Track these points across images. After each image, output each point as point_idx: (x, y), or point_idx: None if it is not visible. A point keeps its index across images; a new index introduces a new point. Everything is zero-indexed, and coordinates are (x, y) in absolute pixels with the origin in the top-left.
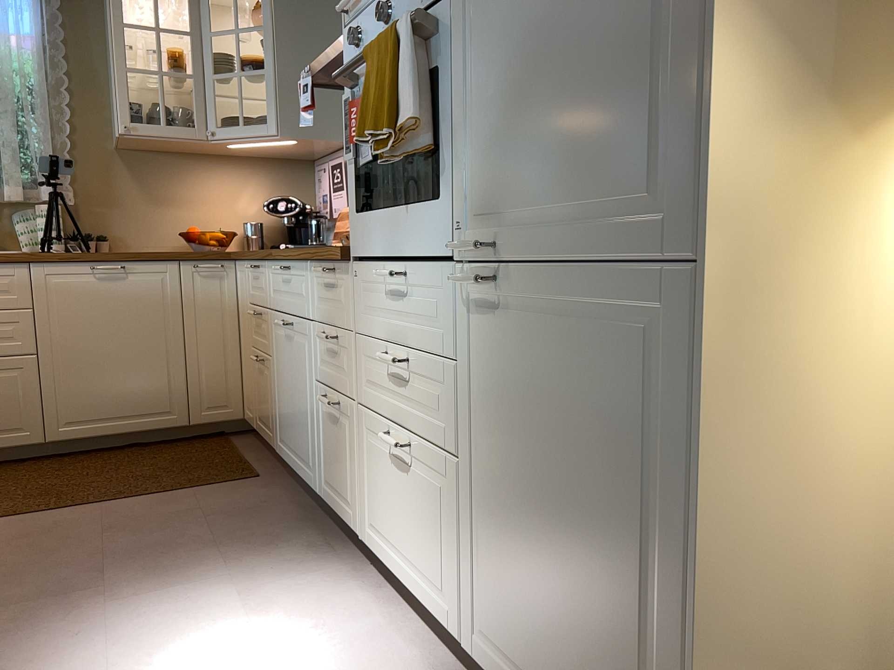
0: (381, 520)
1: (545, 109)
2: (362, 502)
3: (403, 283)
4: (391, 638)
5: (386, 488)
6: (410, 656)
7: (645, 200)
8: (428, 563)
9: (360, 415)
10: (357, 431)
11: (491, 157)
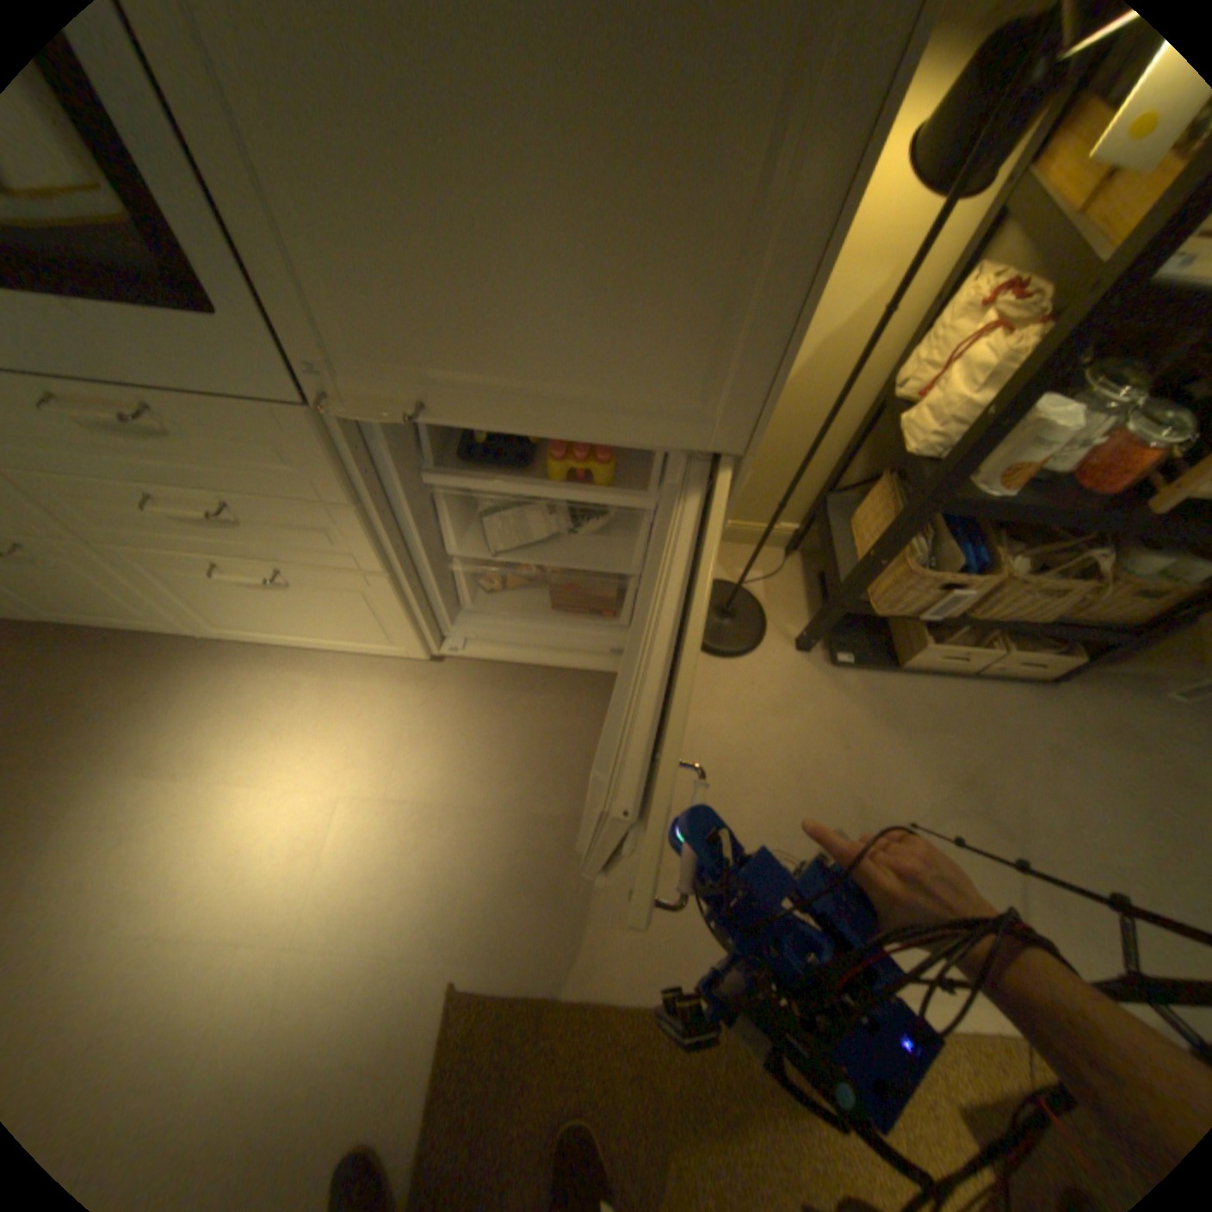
0: (232, 620)
1: (488, 247)
2: (171, 614)
3: (141, 423)
4: (328, 683)
5: (226, 600)
6: (361, 682)
7: (667, 398)
8: (346, 632)
9: (94, 551)
10: (101, 564)
11: (349, 282)
